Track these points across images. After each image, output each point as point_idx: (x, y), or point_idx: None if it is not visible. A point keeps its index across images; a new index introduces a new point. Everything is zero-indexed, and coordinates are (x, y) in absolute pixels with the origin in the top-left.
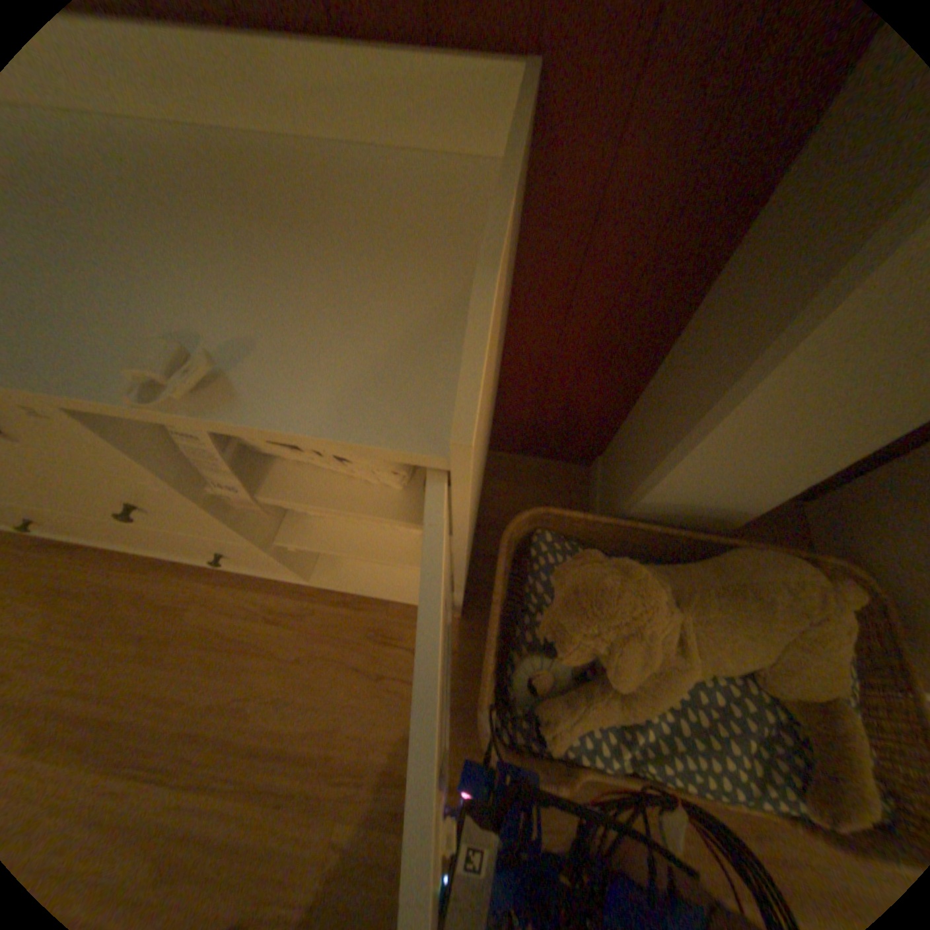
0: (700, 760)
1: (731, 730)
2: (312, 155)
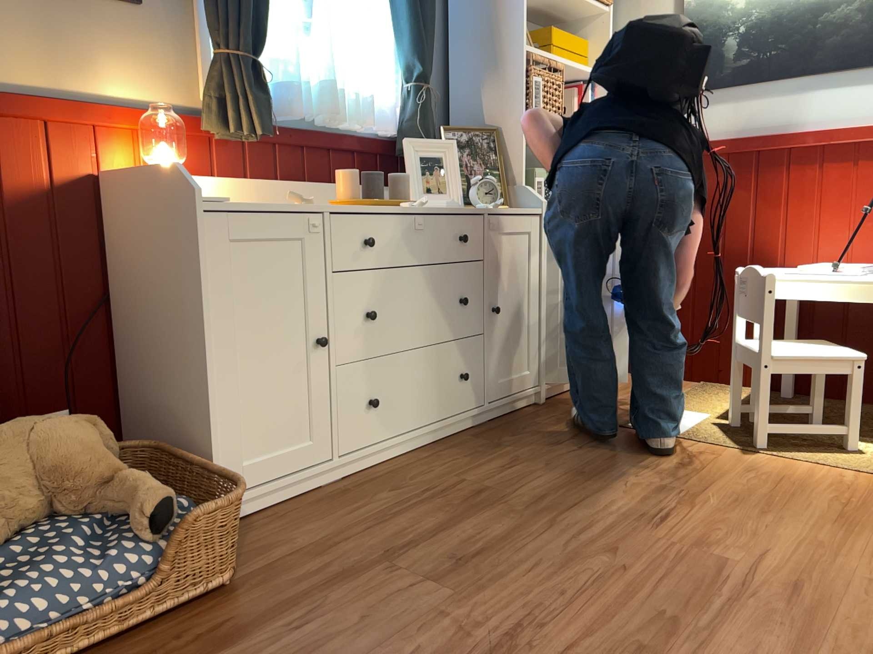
0: (26, 578)
1: (49, 546)
2: None
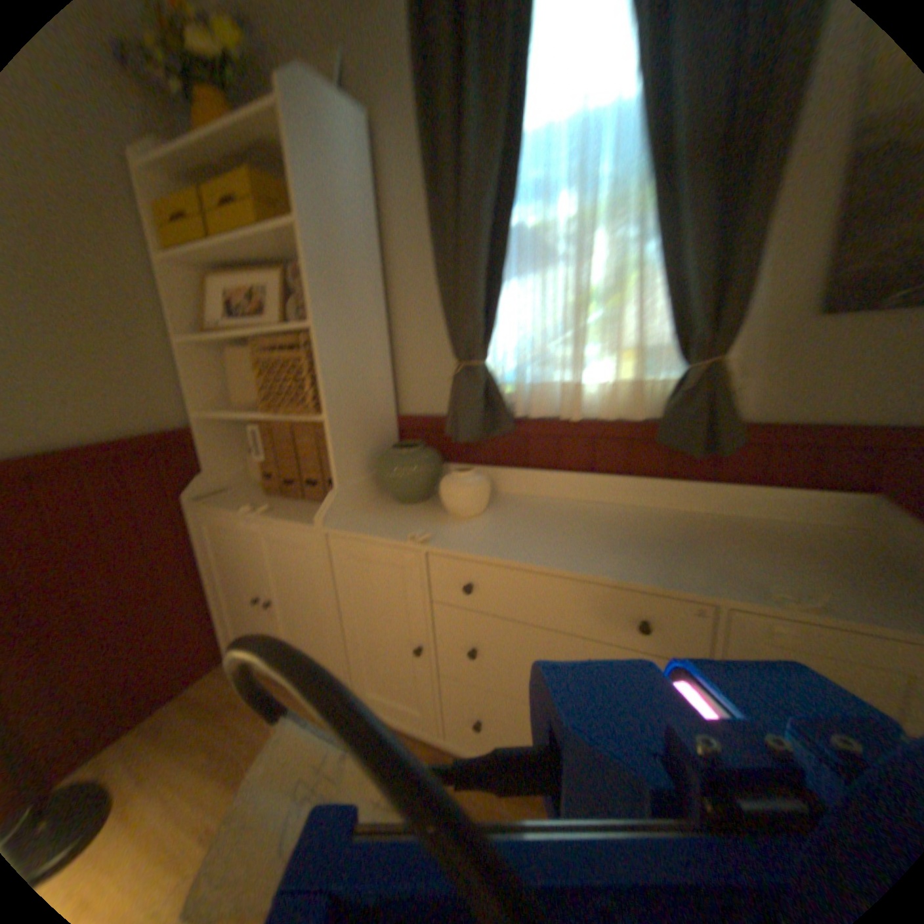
0: None
1: None
2: (750, 523)
